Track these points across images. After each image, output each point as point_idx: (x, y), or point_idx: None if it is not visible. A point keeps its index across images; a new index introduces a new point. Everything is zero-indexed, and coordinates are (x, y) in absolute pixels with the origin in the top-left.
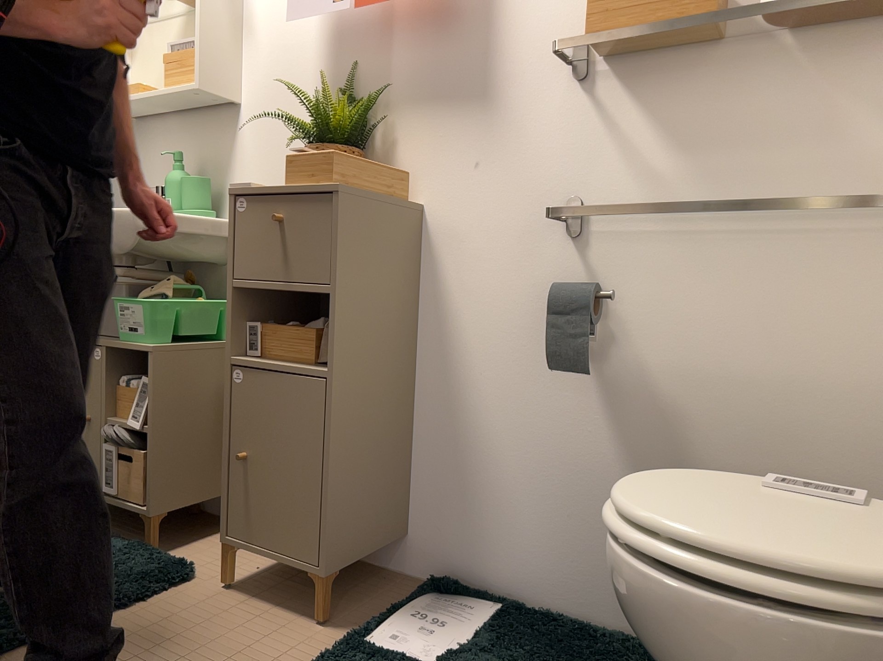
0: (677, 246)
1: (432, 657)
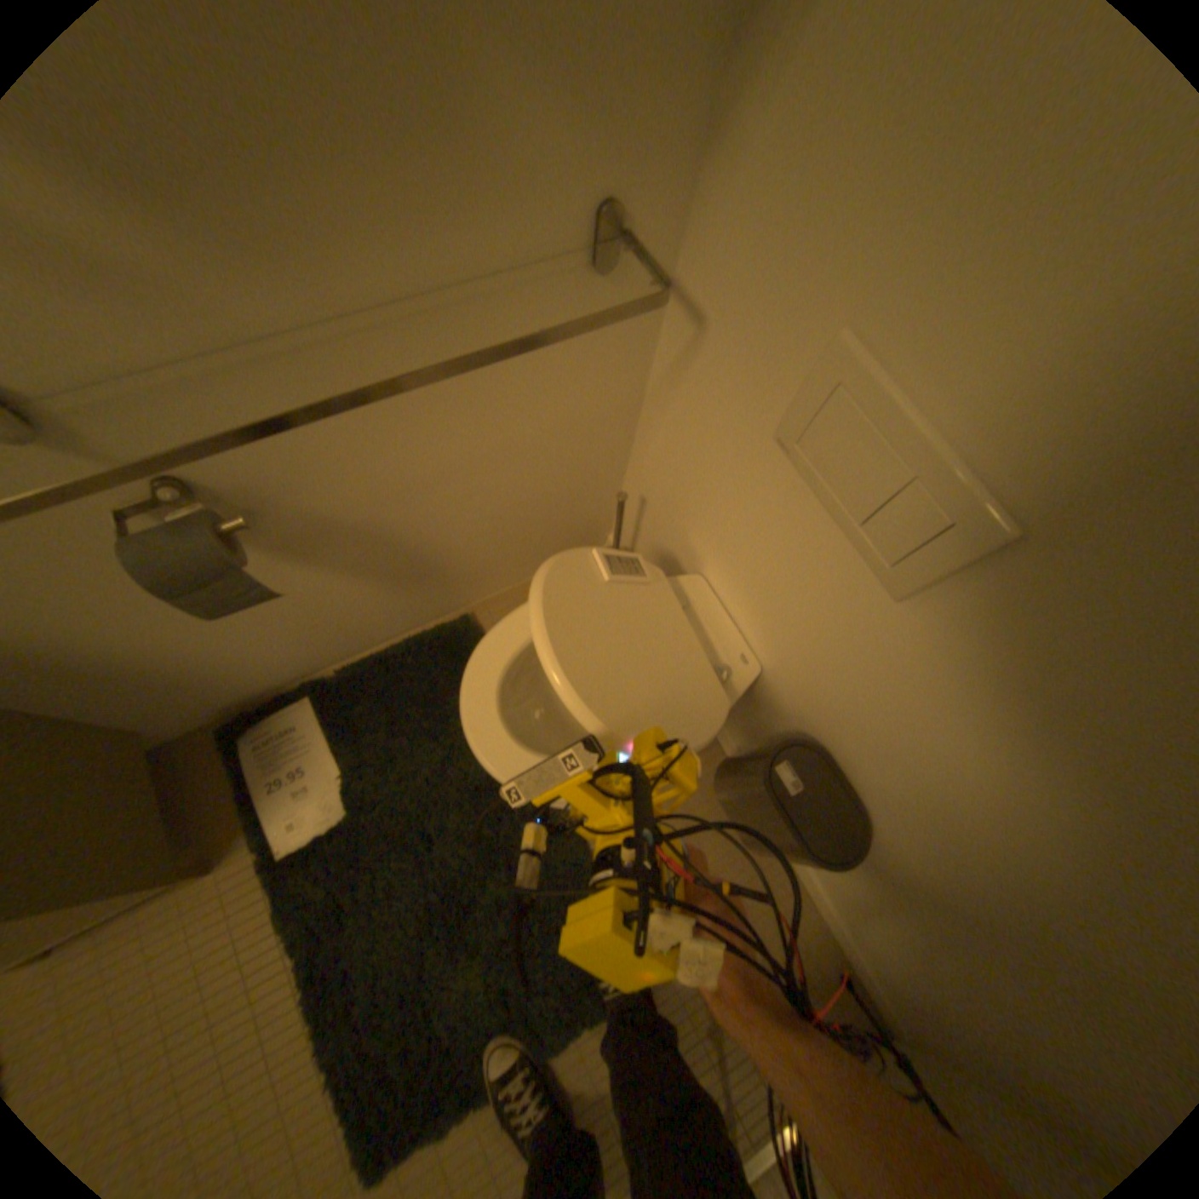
0: (277, 379)
1: (338, 813)
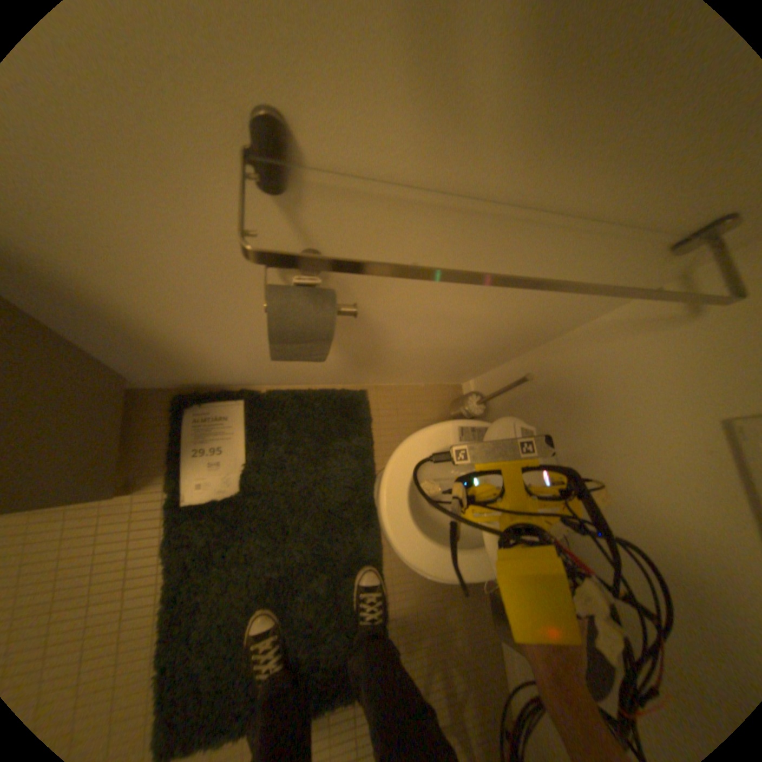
0: (450, 225)
1: (235, 488)
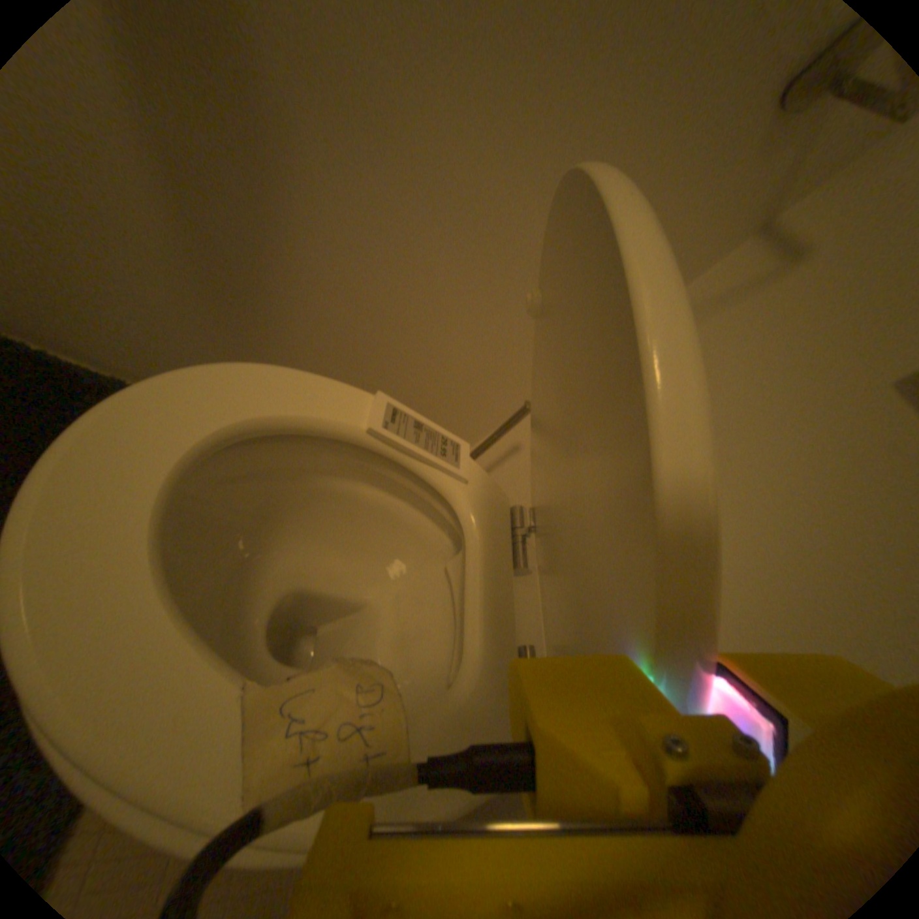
0: None
1: None
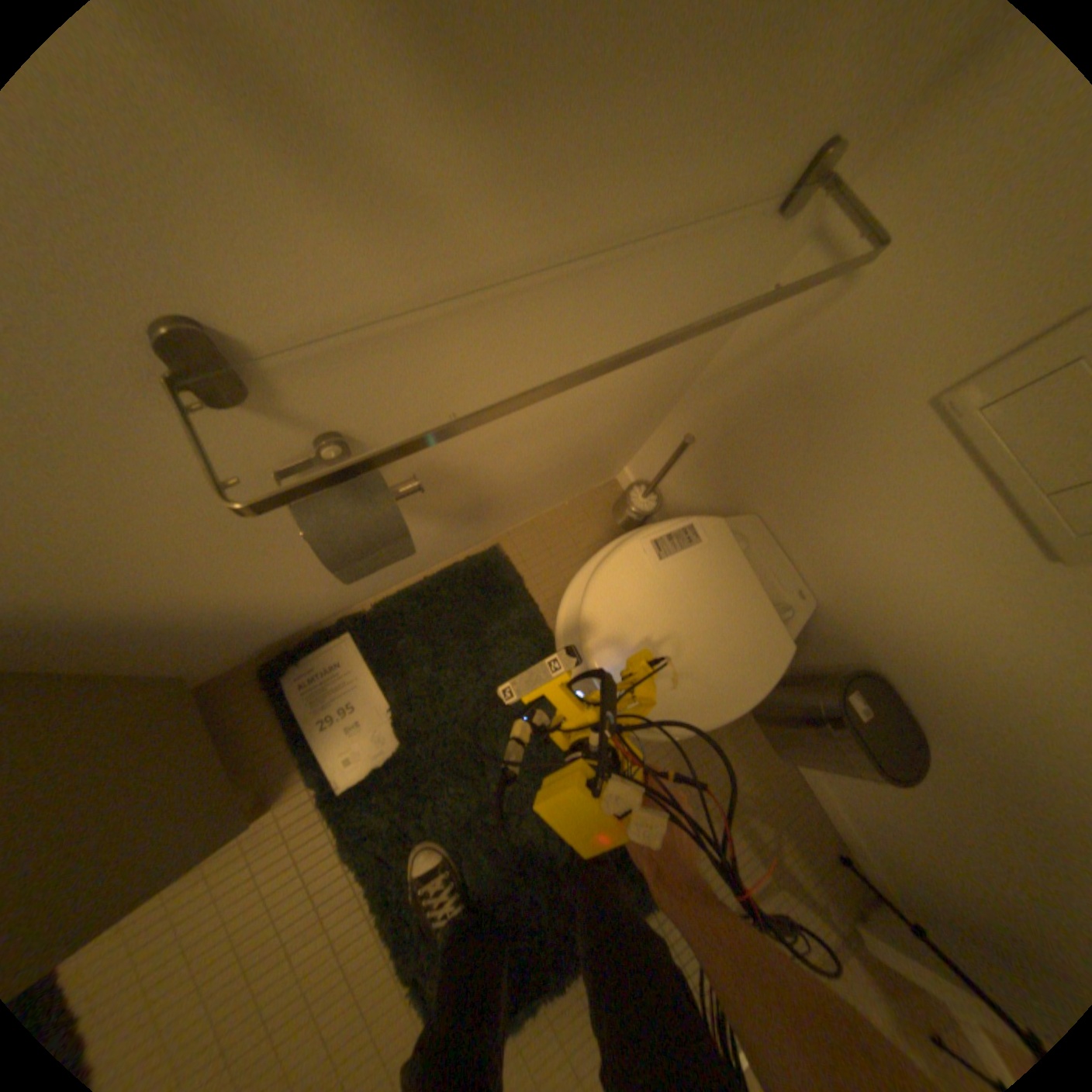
0: (480, 325)
1: (392, 744)
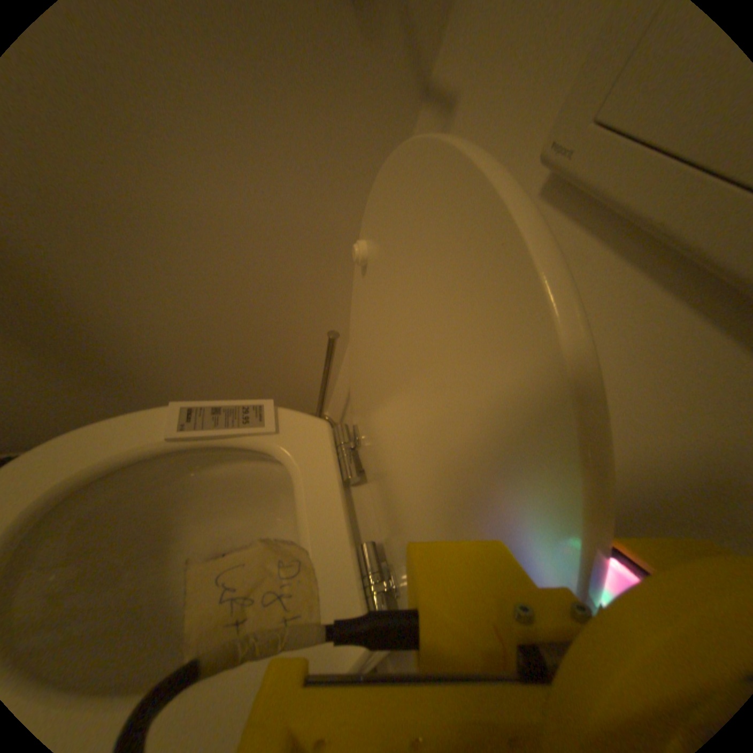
0: None
1: None
